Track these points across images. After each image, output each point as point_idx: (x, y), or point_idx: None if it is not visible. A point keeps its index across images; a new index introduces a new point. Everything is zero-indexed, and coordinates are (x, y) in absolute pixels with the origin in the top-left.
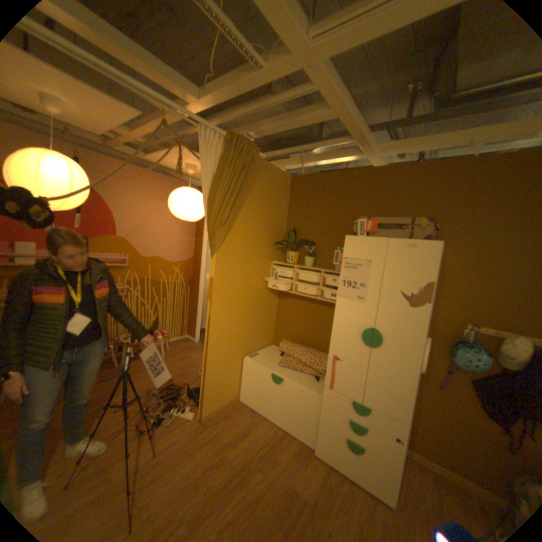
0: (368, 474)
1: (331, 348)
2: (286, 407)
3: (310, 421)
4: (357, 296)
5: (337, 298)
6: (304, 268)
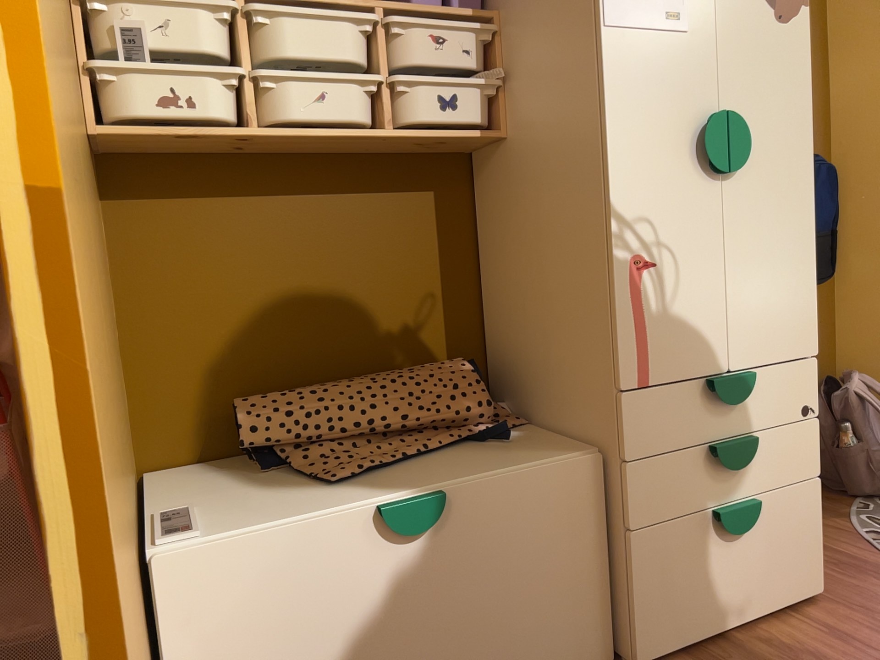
0: (768, 565)
1: (614, 238)
2: (476, 608)
3: (579, 574)
4: (664, 11)
5: (603, 34)
6: (285, 3)
